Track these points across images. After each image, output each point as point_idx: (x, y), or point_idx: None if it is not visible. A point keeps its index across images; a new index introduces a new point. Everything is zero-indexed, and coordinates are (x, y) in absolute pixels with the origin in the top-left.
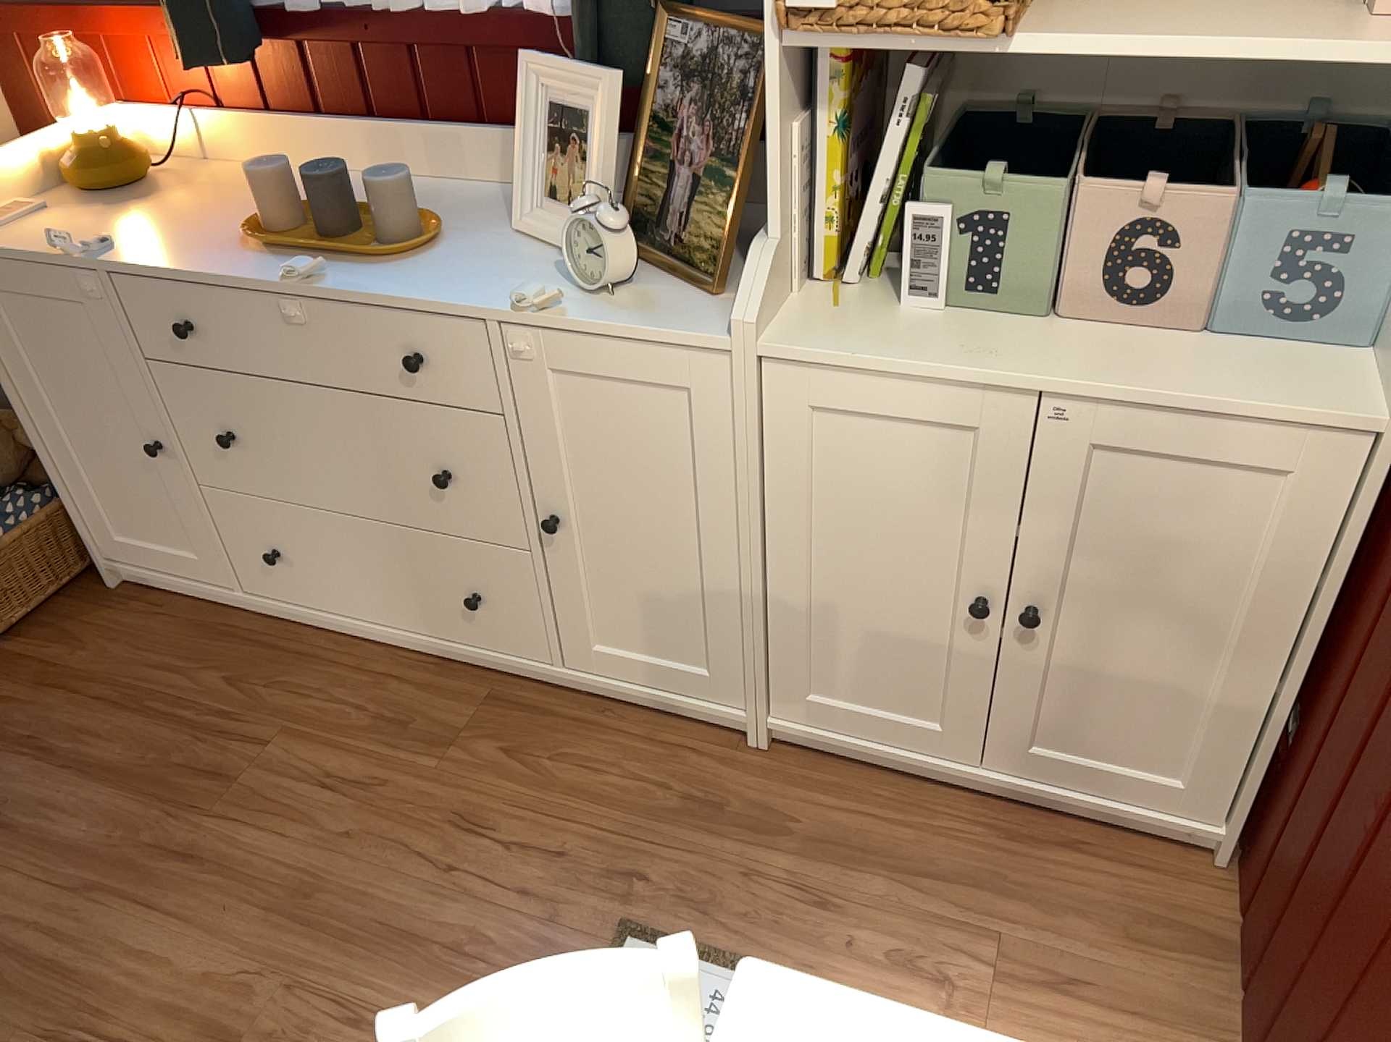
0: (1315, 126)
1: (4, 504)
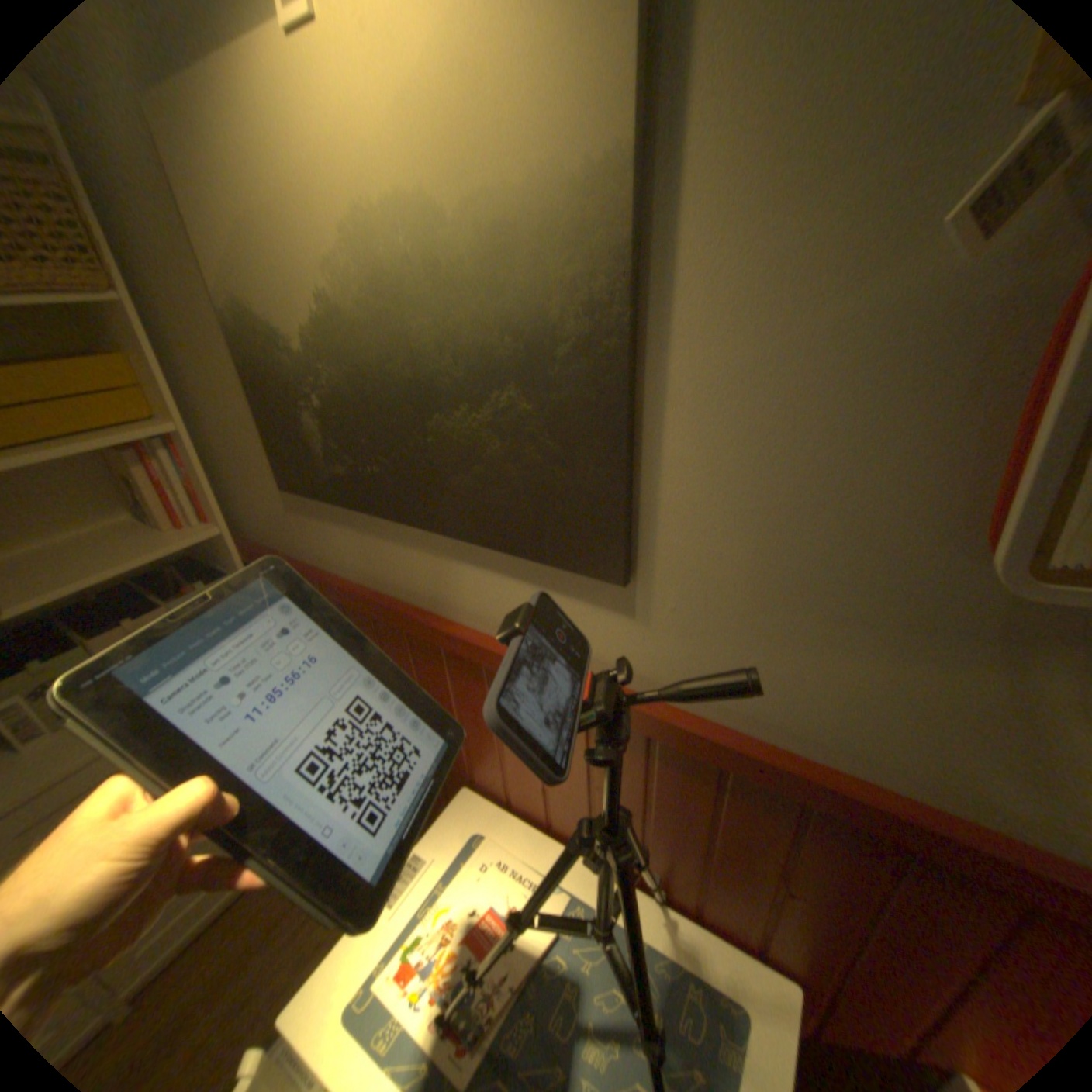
0: (161, 569)
1: None
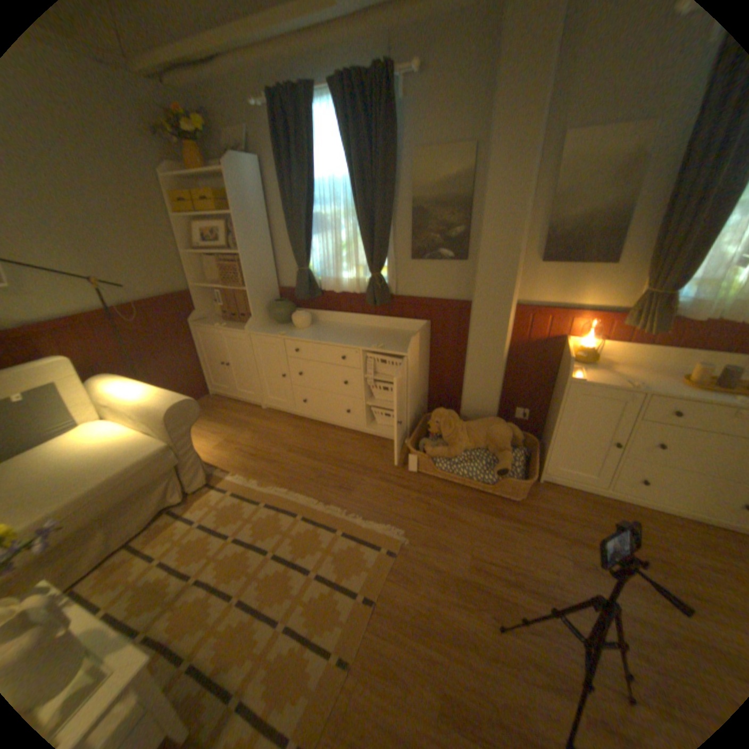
0: None
1: (514, 454)
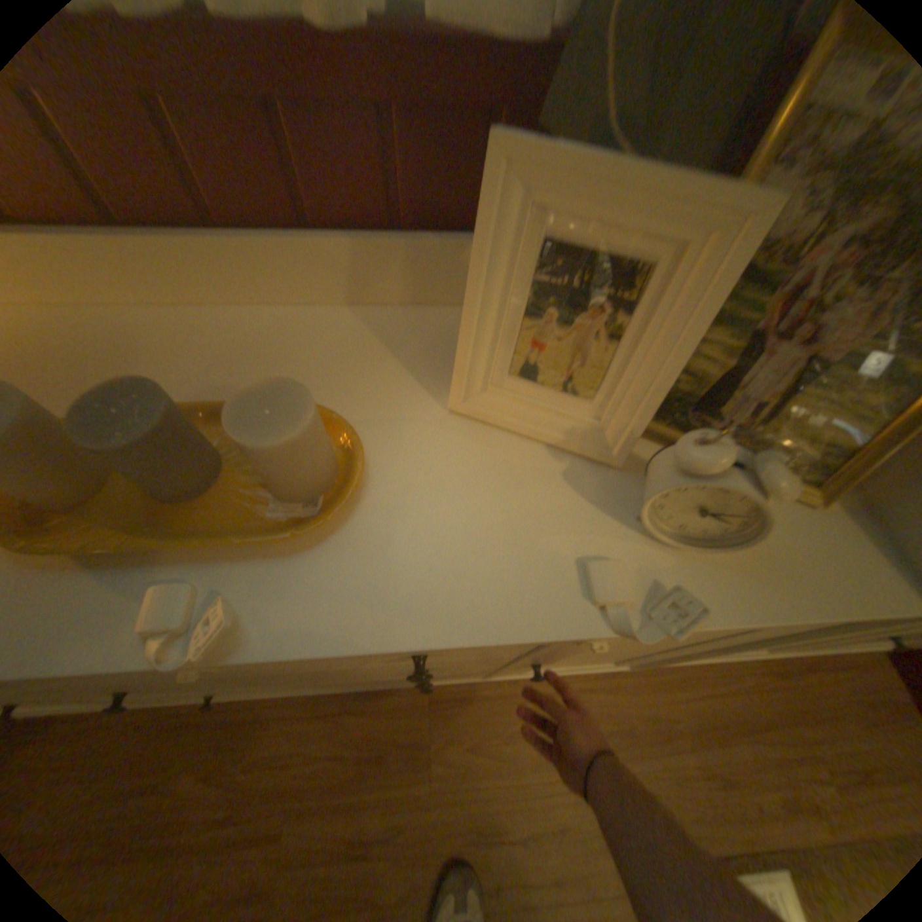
0: None
1: None
